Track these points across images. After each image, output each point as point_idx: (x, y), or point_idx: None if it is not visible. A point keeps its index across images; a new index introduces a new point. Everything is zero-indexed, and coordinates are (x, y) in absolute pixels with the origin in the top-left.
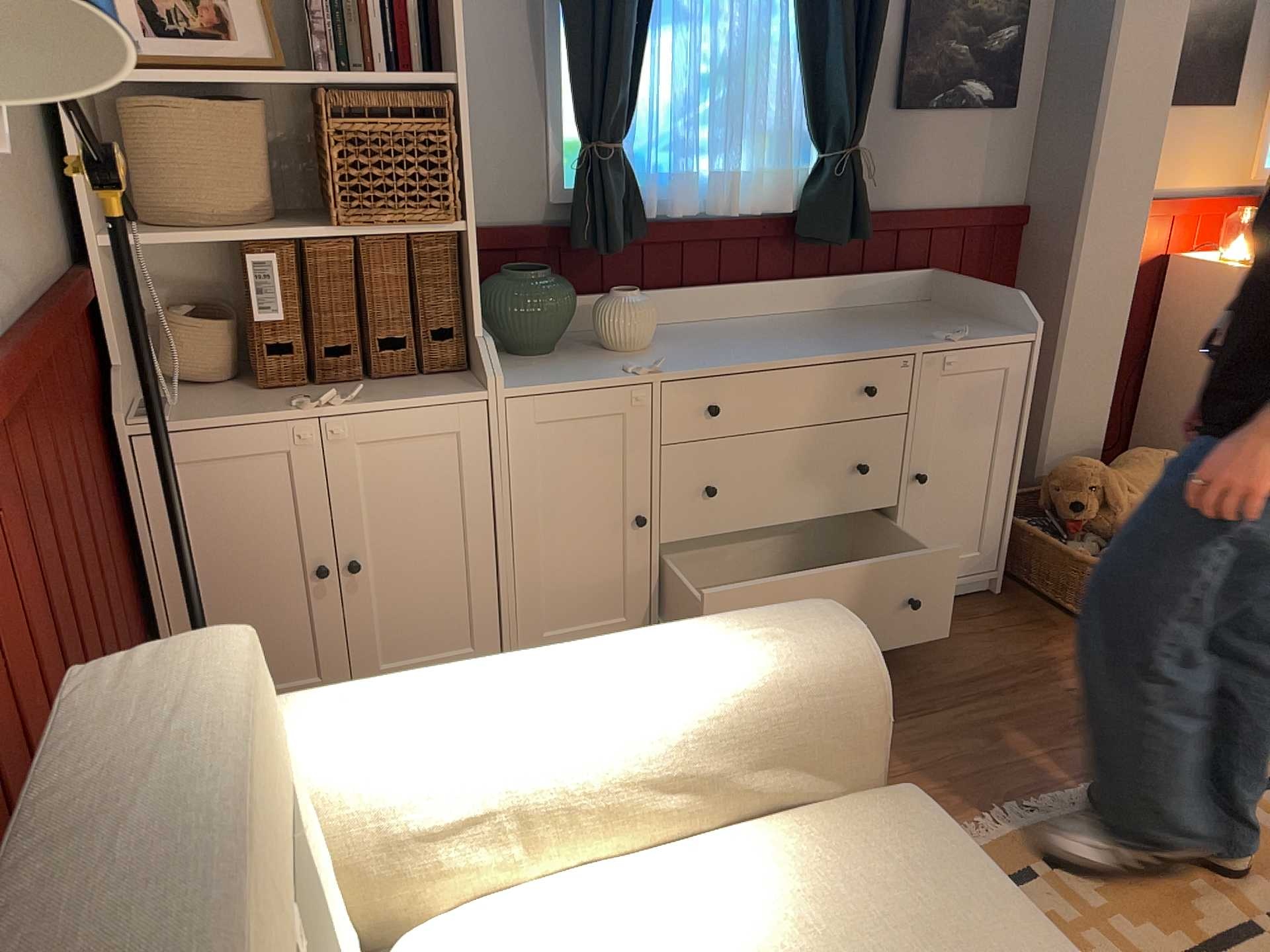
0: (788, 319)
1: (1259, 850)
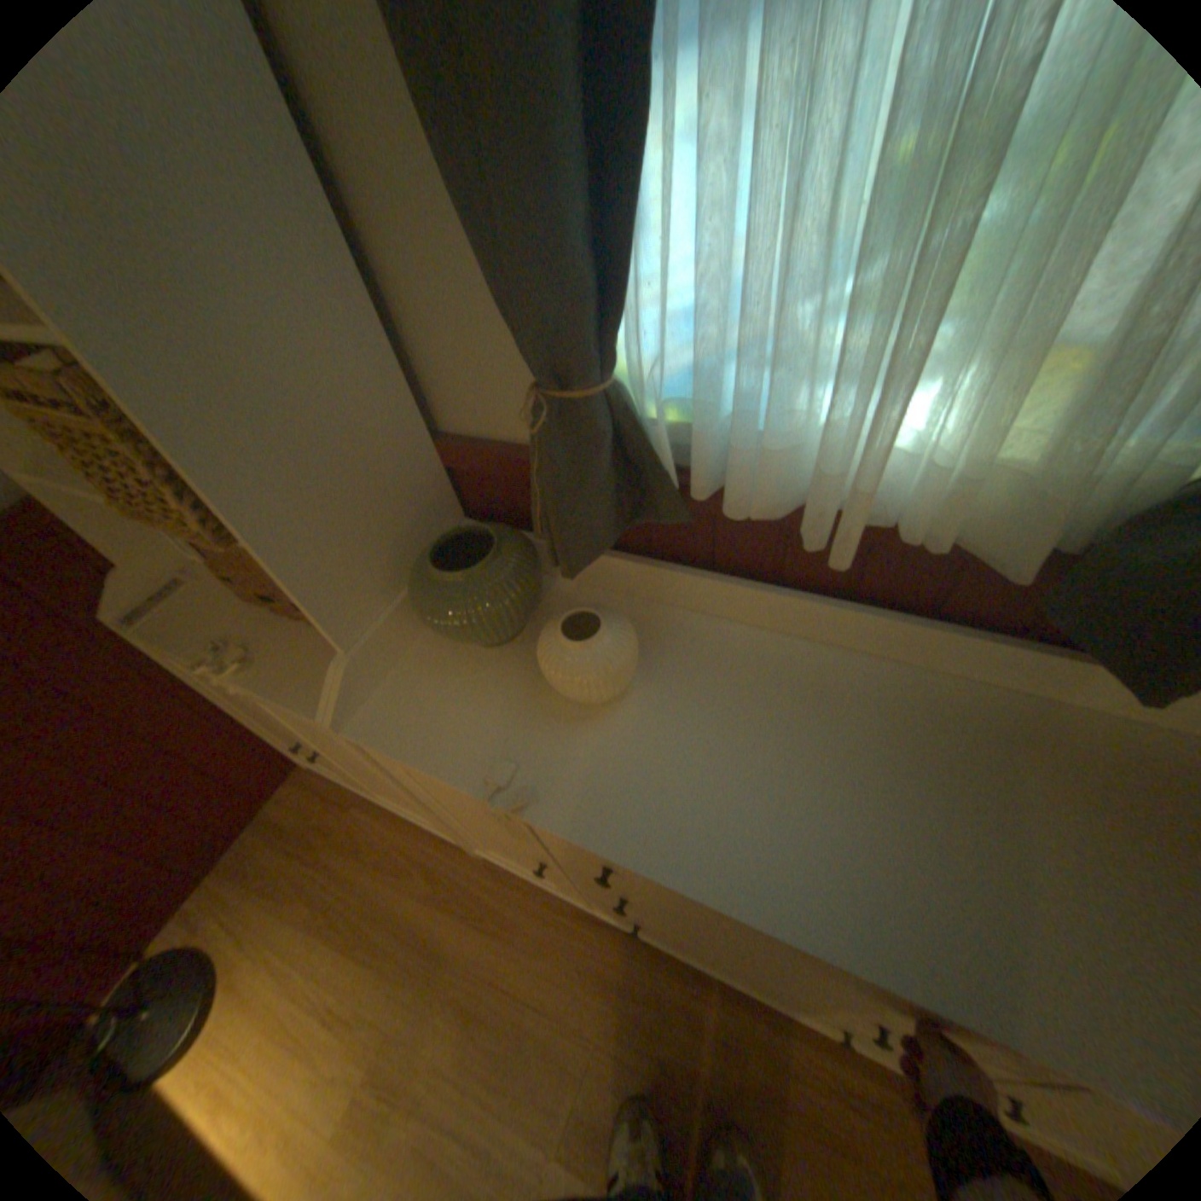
0: (954, 705)
1: None
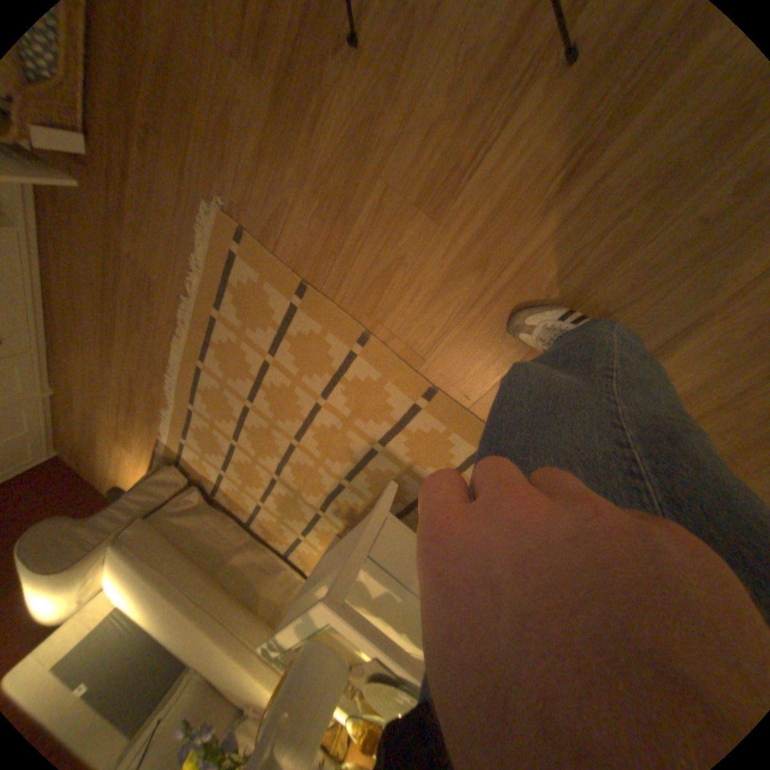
0: None
1: (229, 355)
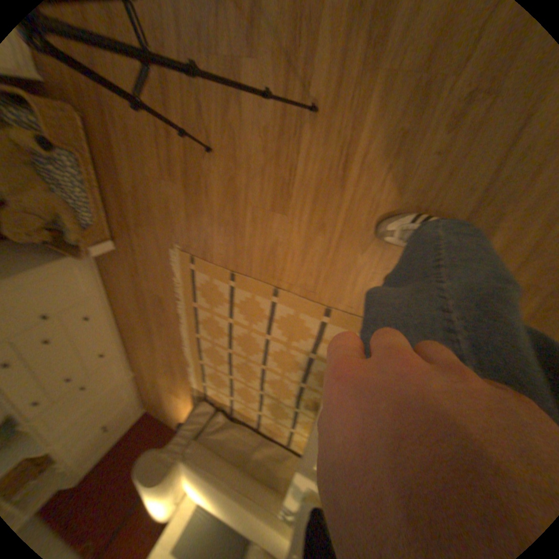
0: None
1: (209, 324)
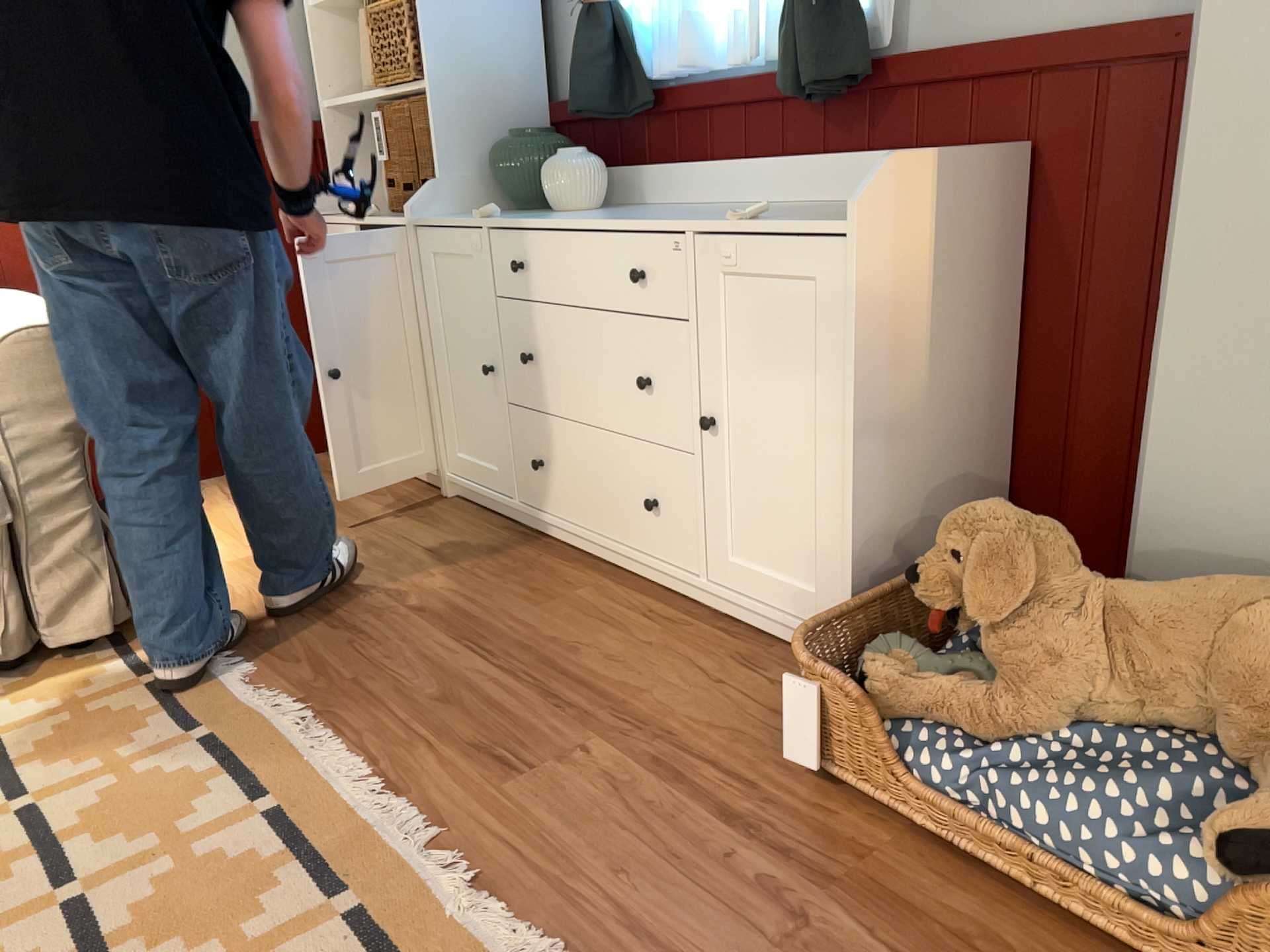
0: (770, 206)
1: (216, 904)
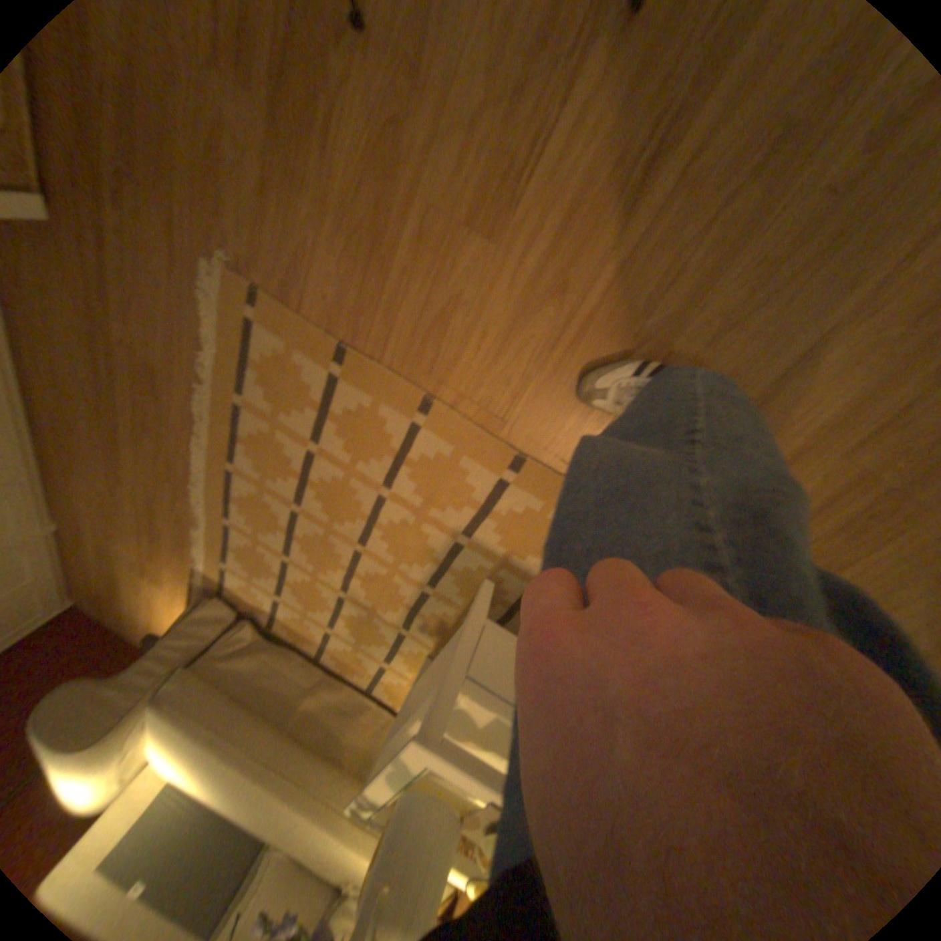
0: None
1: (262, 450)
